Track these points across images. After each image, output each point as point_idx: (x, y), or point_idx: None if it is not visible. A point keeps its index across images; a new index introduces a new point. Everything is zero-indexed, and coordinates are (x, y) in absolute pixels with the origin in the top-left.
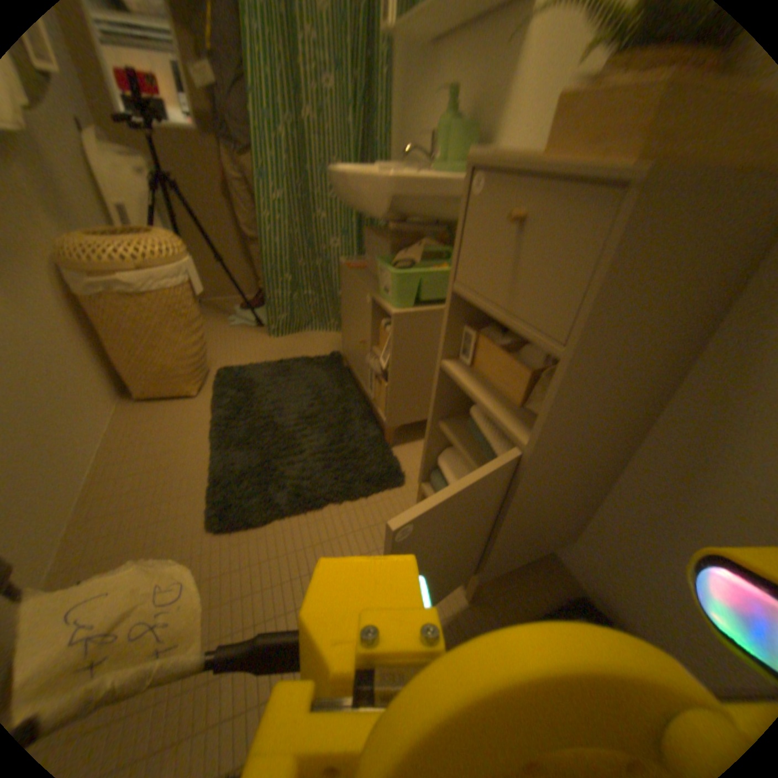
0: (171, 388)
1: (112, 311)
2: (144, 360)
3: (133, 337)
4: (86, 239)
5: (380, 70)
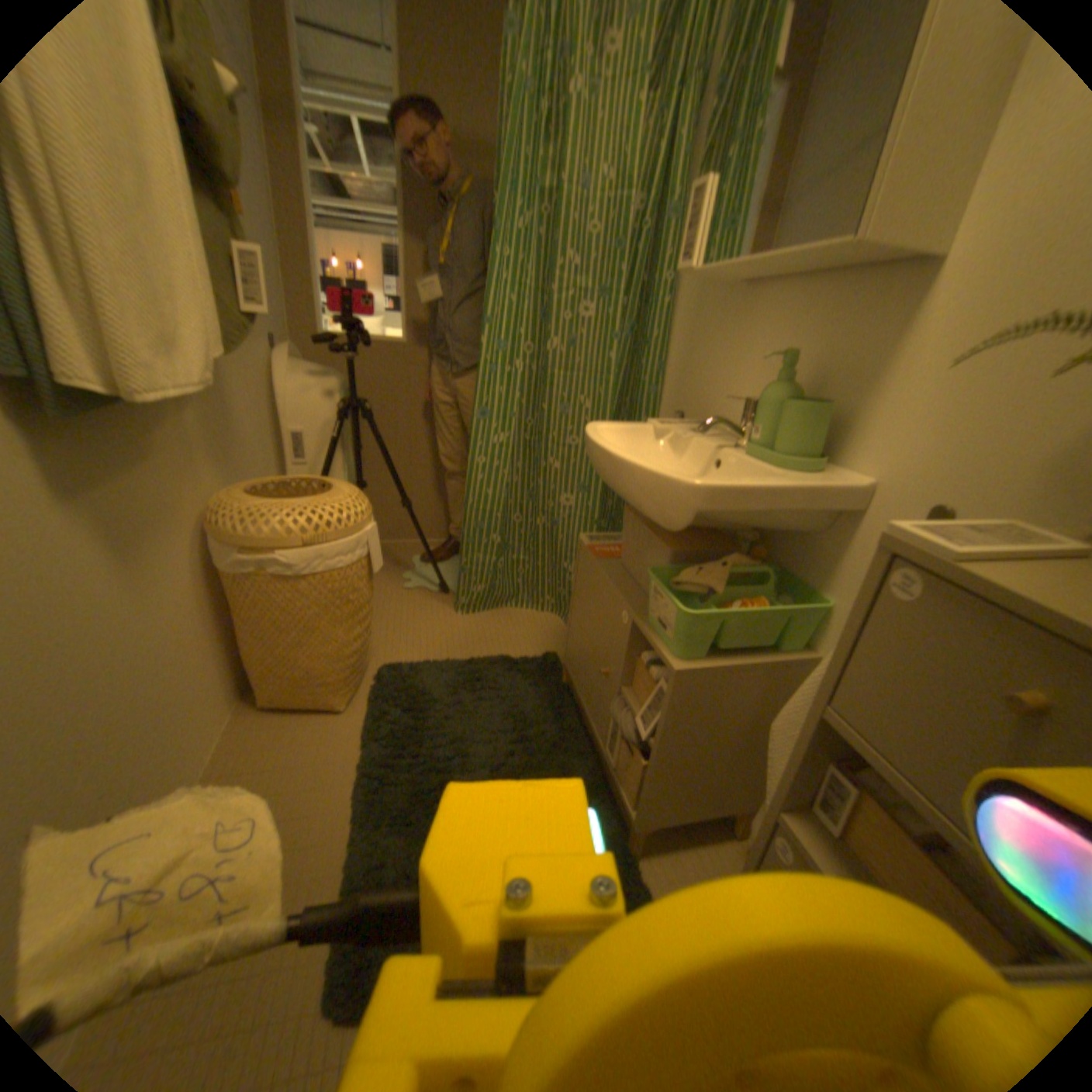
0: (313, 696)
1: (259, 594)
2: (286, 658)
3: (279, 627)
4: (249, 497)
5: (659, 293)
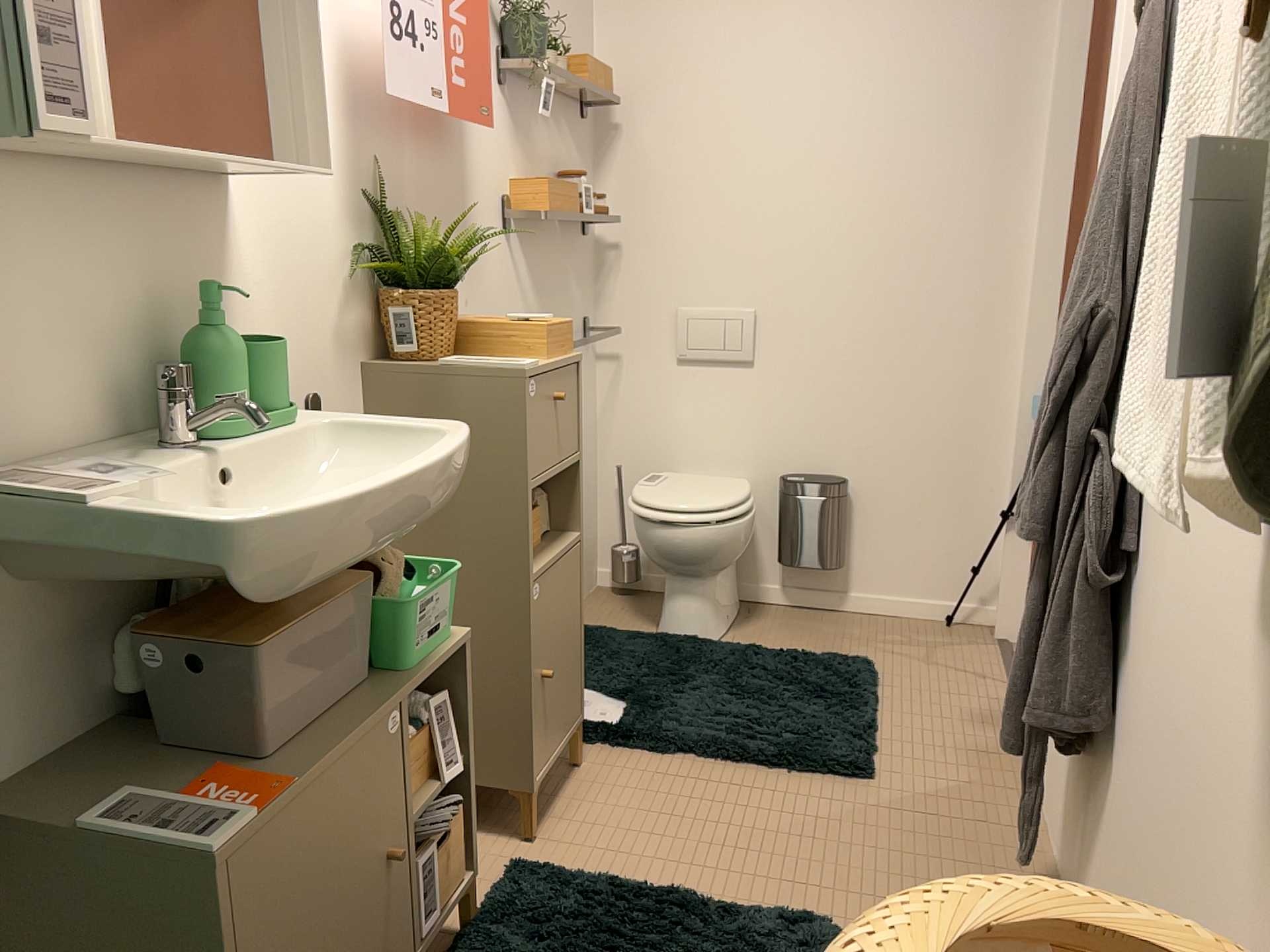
0: None
1: None
2: None
3: None
4: (1187, 943)
5: None
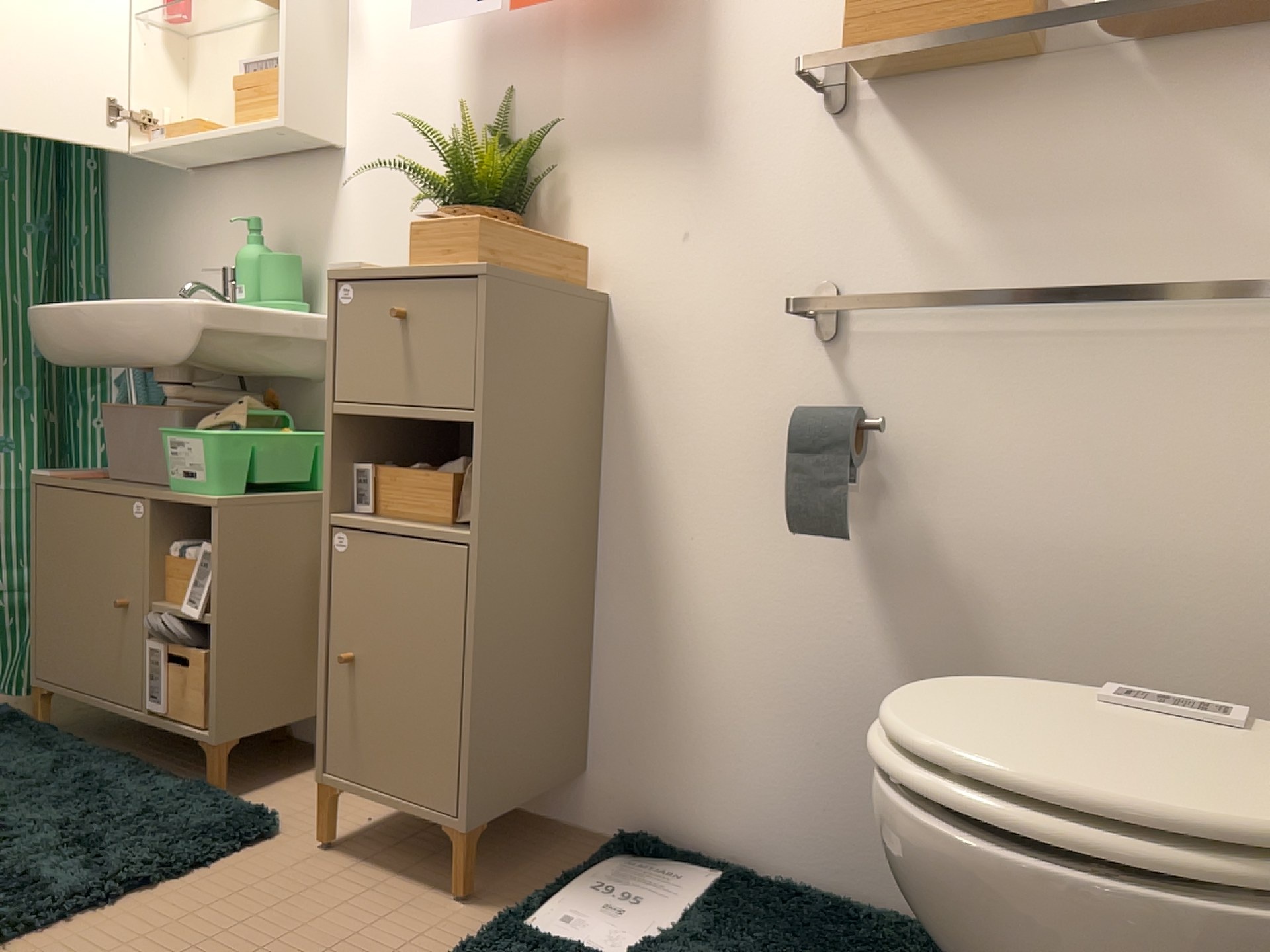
0: None
1: None
2: None
3: None
4: None
5: (86, 191)
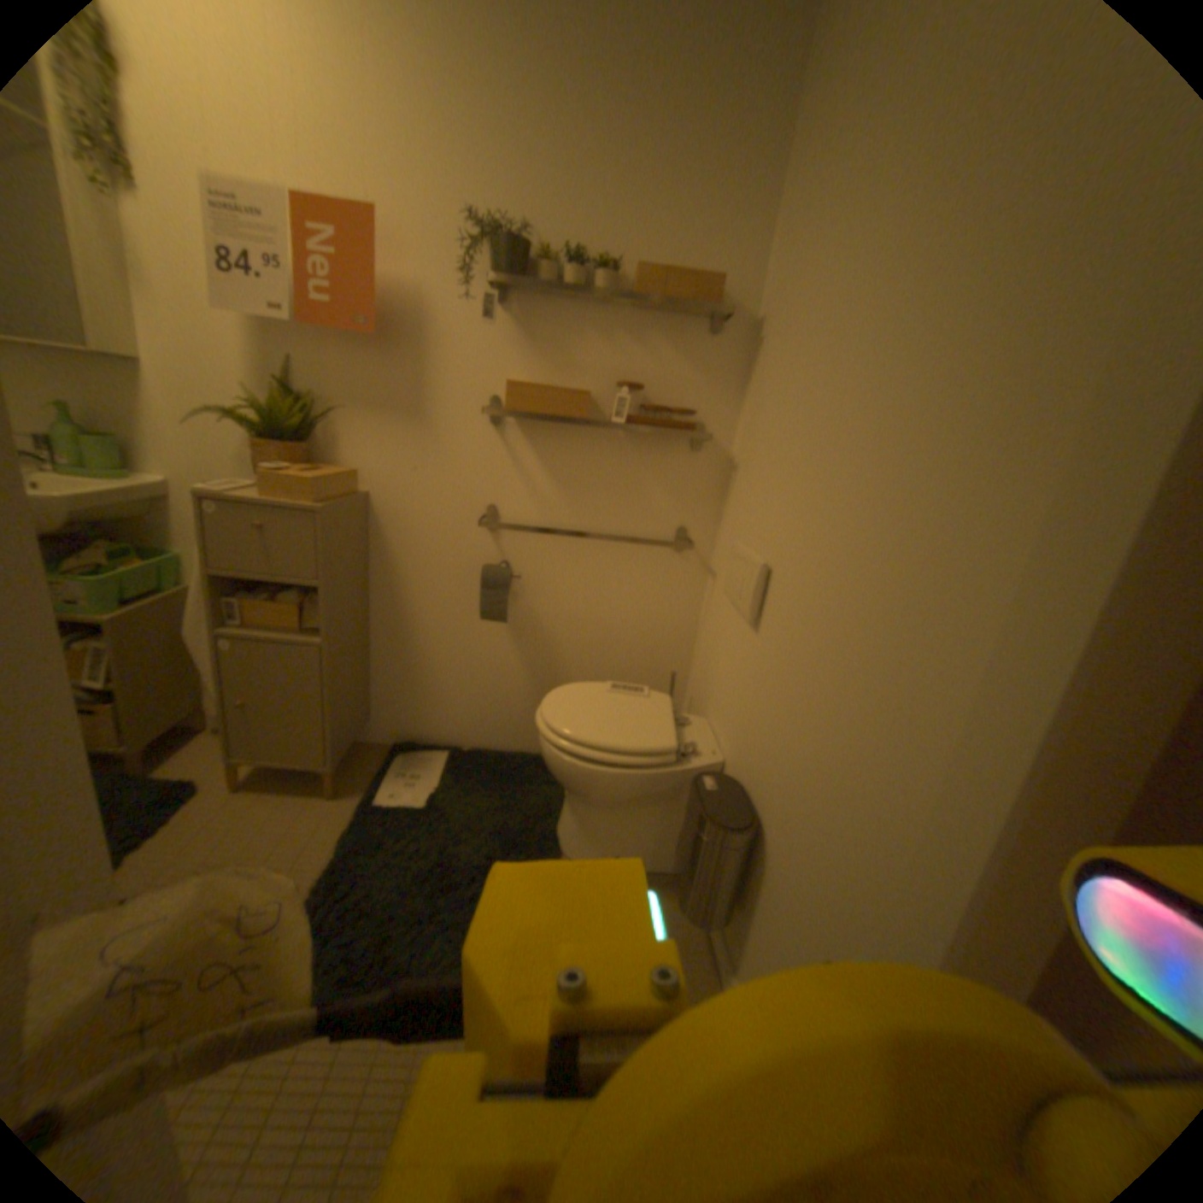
0: None
1: None
2: None
3: None
4: None
5: None
